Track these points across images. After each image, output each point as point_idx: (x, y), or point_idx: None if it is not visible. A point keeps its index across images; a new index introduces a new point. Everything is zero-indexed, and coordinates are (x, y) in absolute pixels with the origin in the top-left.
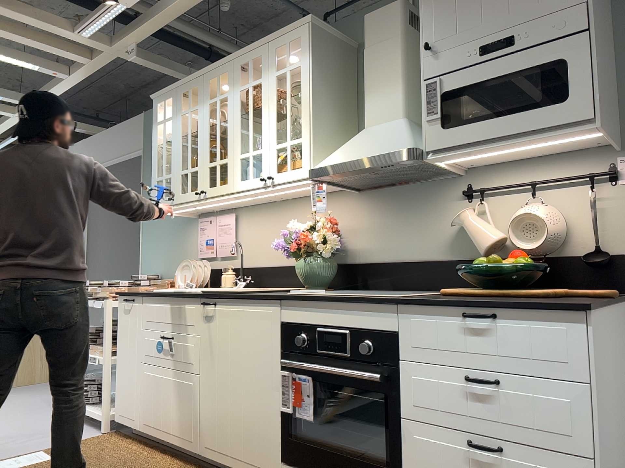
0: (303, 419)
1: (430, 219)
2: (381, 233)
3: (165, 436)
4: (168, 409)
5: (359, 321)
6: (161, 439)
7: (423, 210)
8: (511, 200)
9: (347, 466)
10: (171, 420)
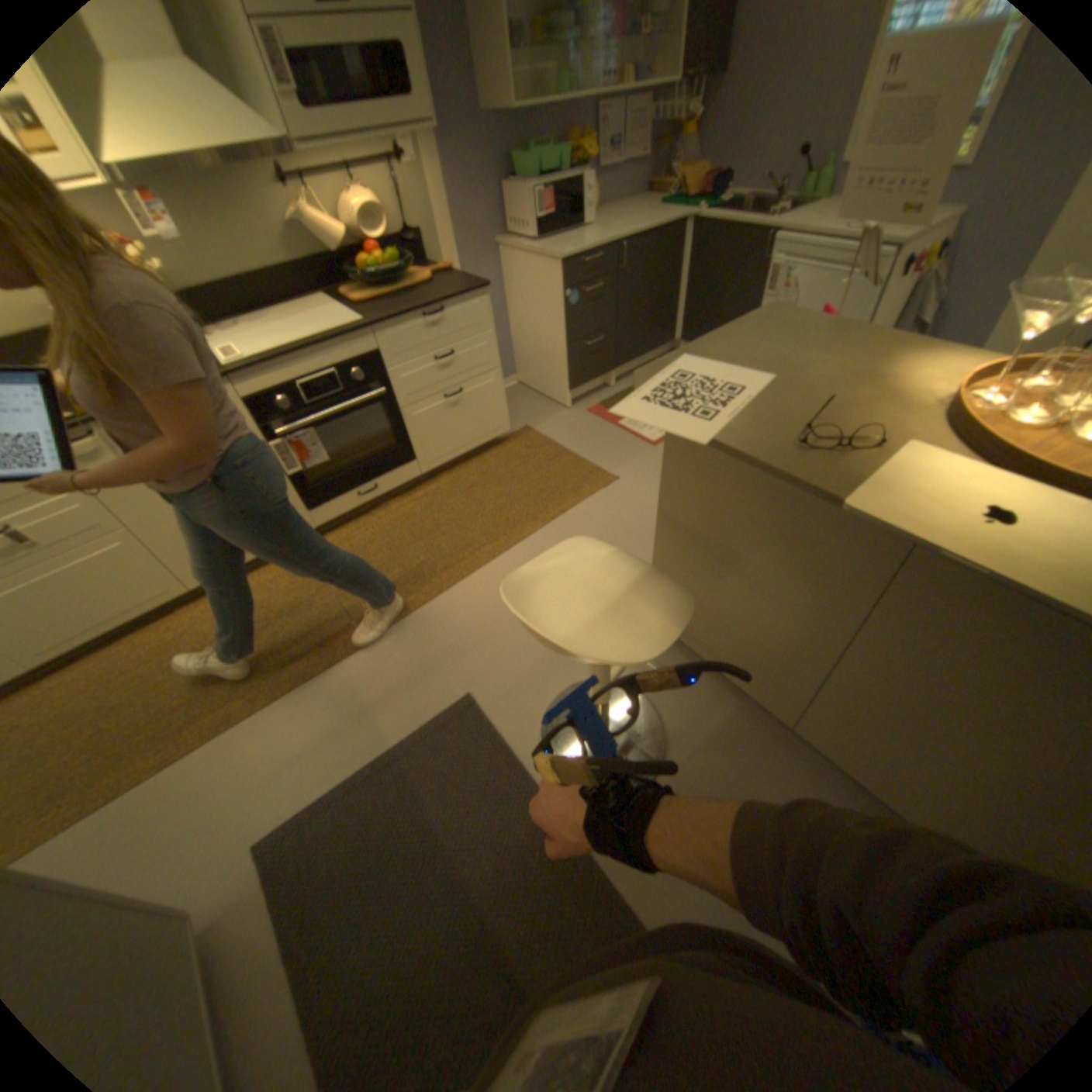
0: (305, 468)
1: (246, 215)
2: (184, 244)
3: (104, 627)
4: (86, 601)
5: (339, 356)
6: (99, 635)
7: (231, 203)
8: (326, 183)
9: (369, 468)
10: (105, 604)
